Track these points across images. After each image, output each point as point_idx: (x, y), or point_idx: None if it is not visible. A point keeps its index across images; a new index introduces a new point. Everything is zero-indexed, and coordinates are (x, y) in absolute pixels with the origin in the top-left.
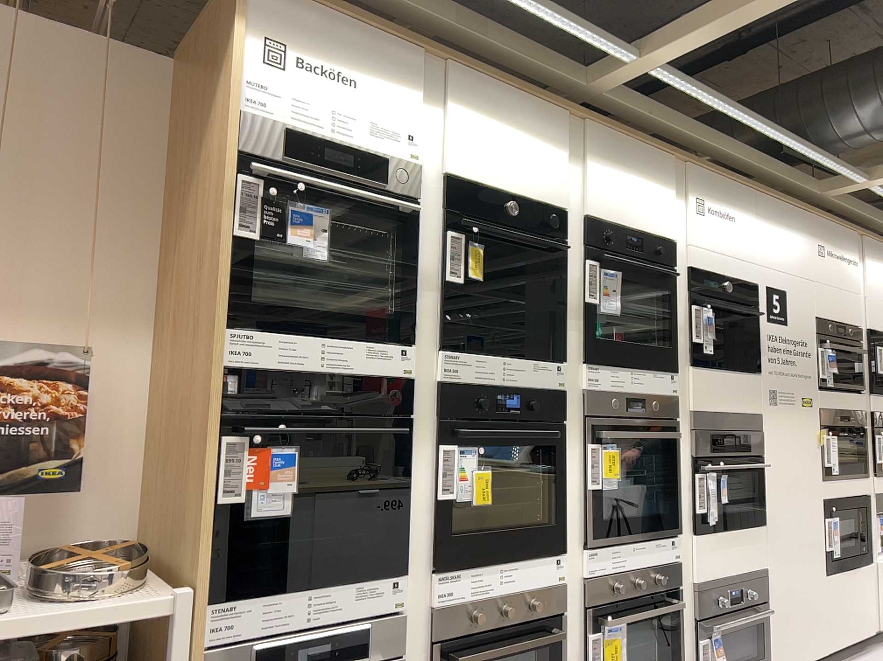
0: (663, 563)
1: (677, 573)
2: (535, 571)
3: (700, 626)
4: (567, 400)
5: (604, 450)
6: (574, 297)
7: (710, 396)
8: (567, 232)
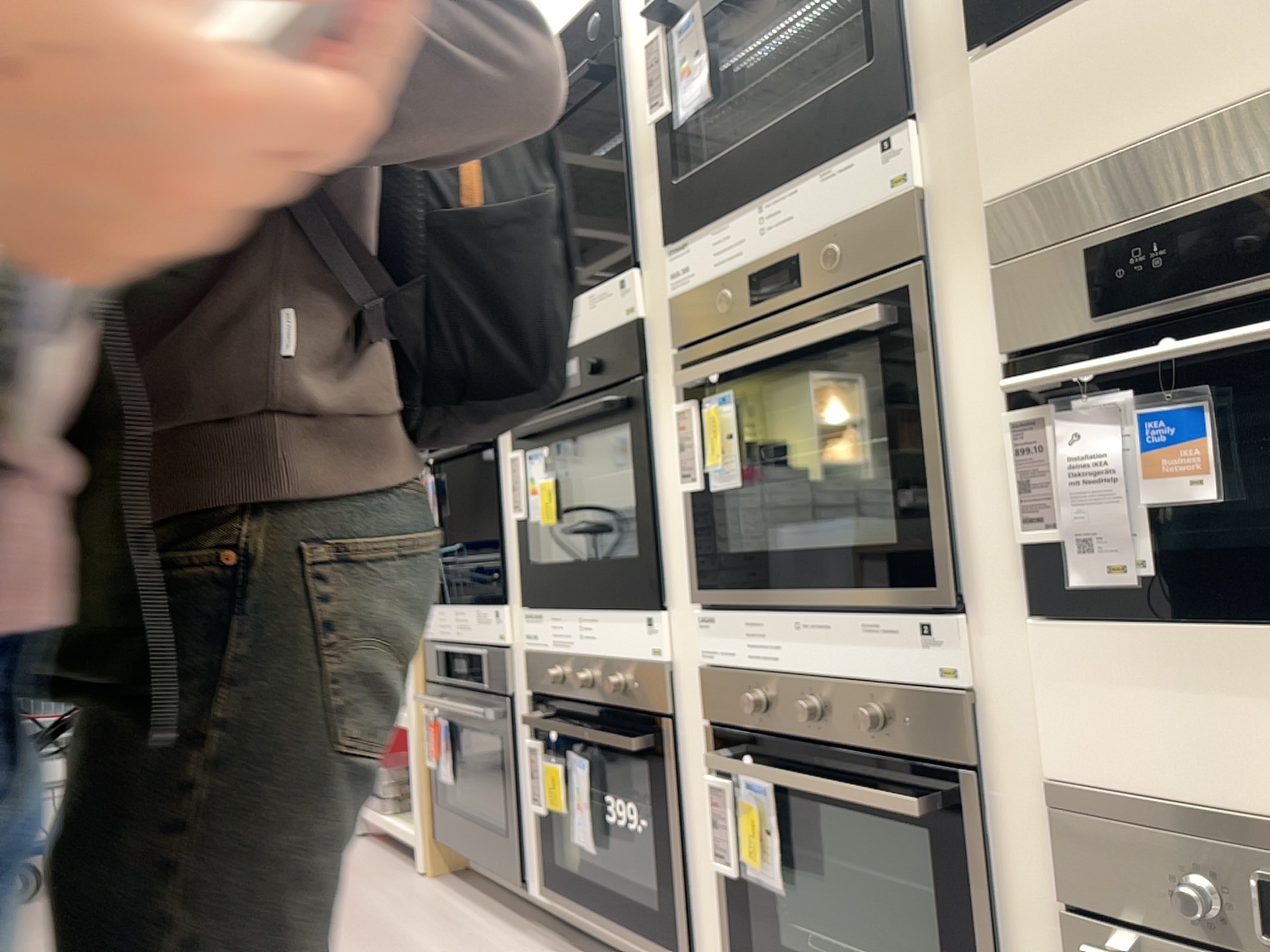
0: (899, 681)
1: (948, 726)
2: (619, 632)
3: (1076, 938)
4: (650, 331)
5: (708, 409)
6: (644, 129)
7: (1078, 105)
8: (623, 20)
